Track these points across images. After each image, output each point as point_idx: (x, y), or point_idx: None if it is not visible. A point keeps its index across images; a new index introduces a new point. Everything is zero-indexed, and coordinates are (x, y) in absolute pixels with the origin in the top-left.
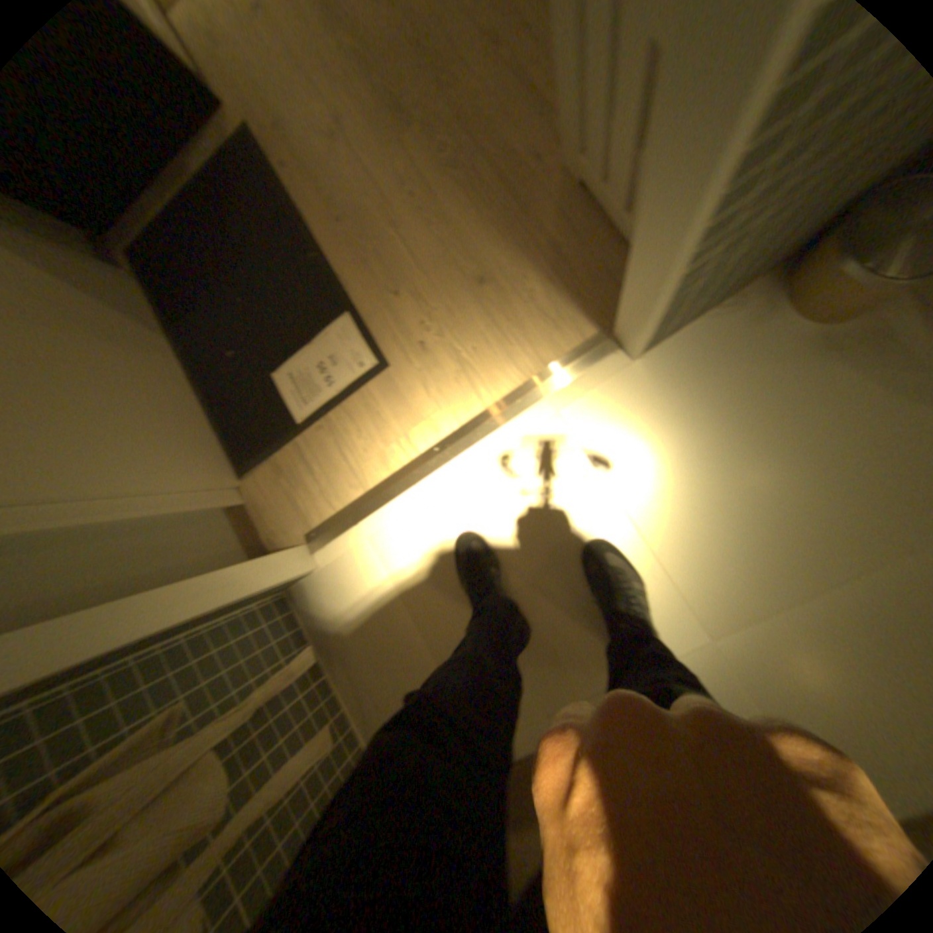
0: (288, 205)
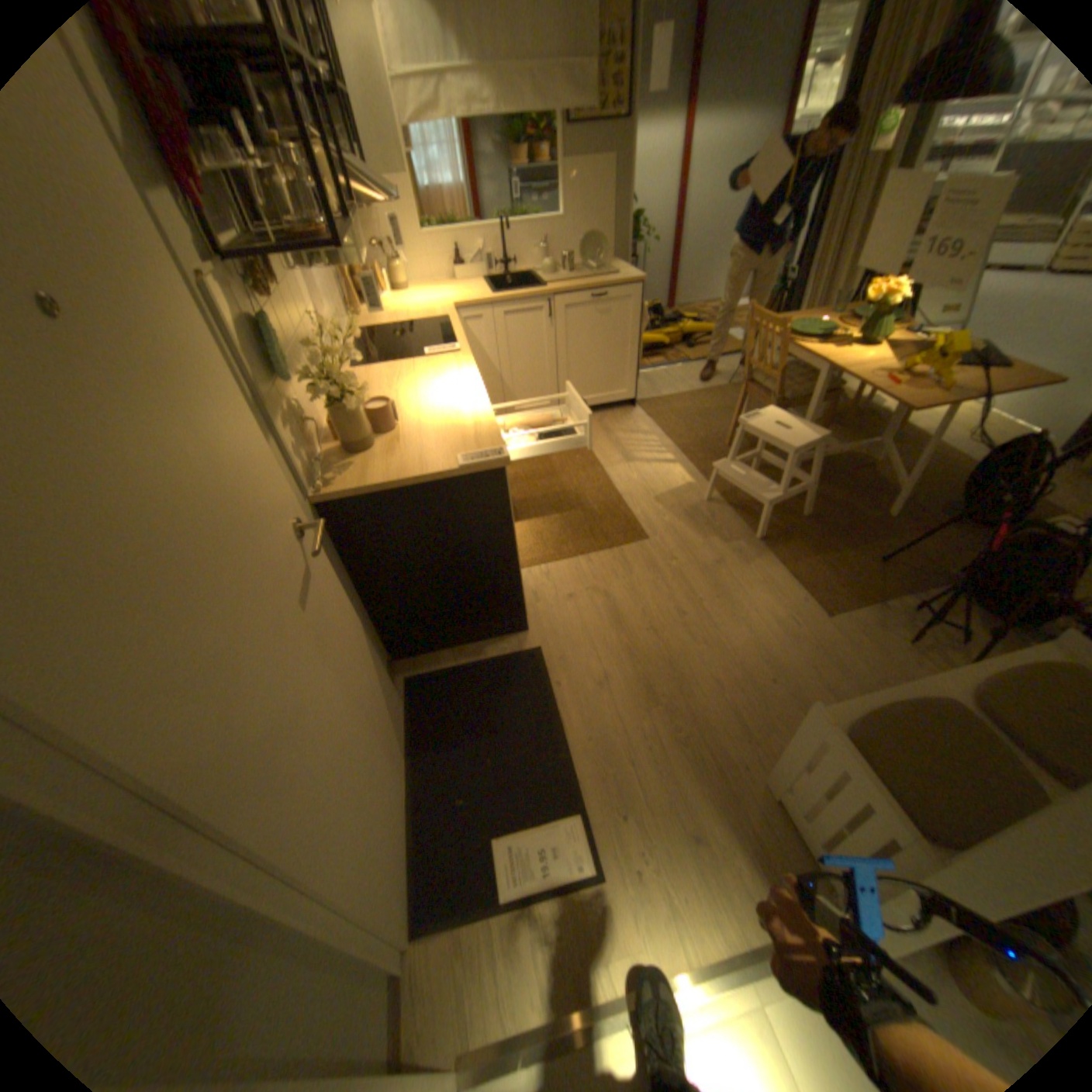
0: (552, 710)
